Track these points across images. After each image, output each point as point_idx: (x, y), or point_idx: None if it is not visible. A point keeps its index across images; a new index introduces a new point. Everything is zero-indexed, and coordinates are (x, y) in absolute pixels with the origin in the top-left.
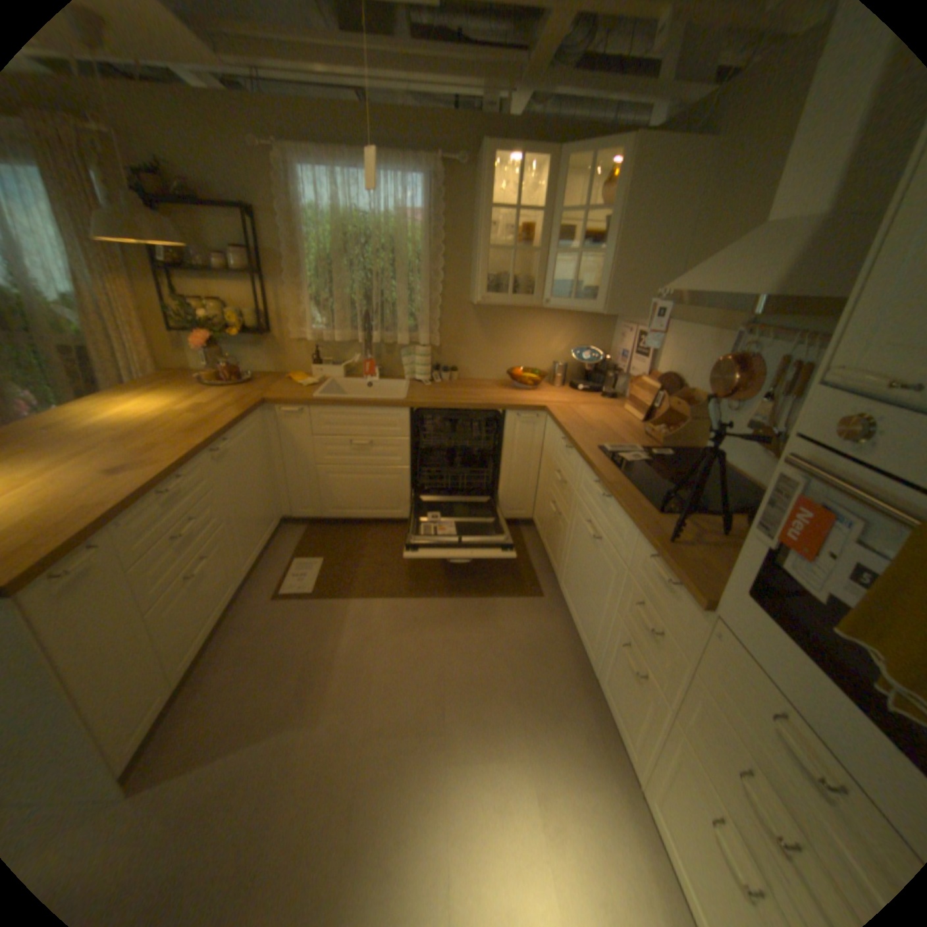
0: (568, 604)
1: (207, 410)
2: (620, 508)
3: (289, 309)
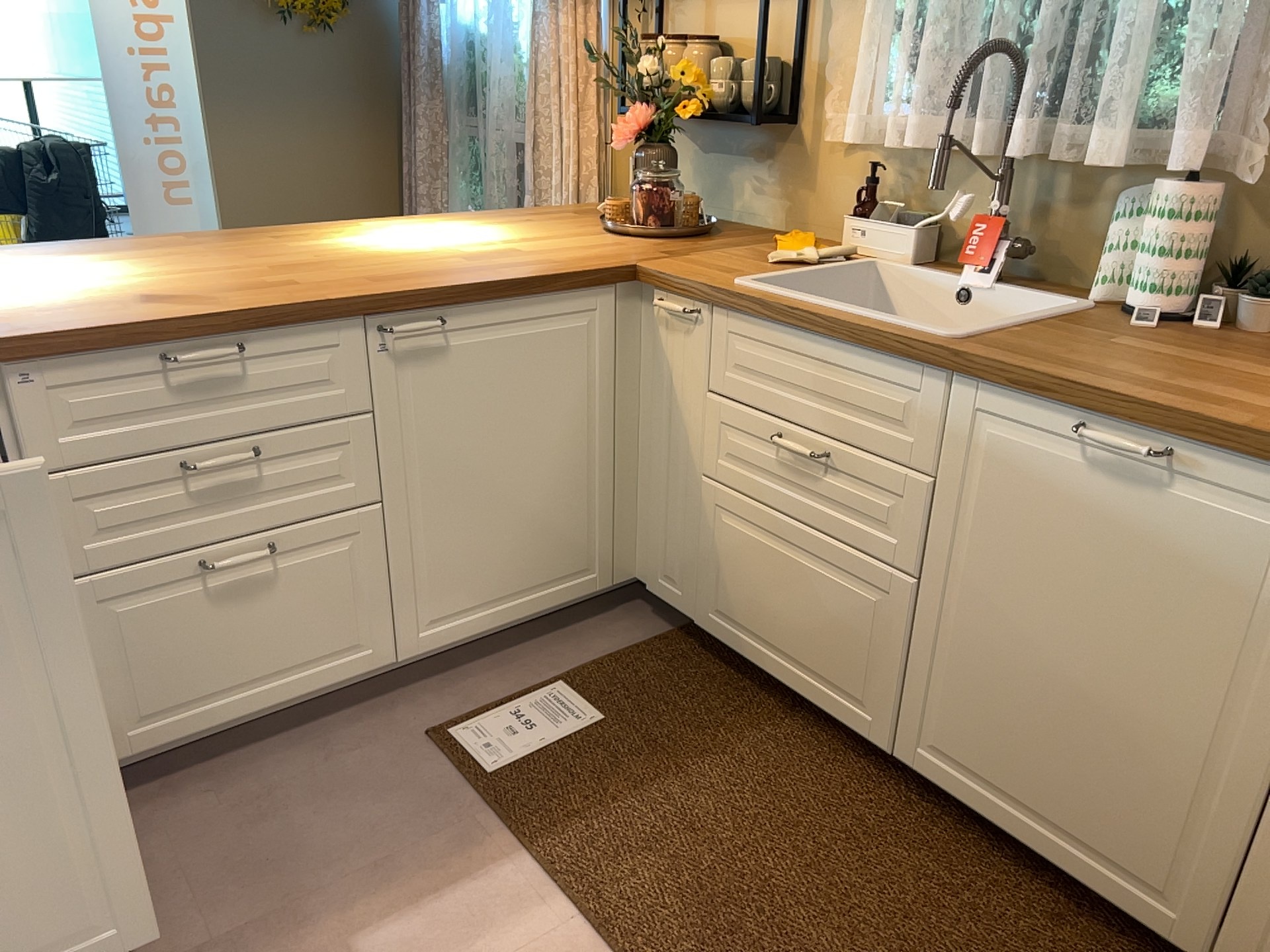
0: None
1: (494, 260)
2: None
3: (833, 59)
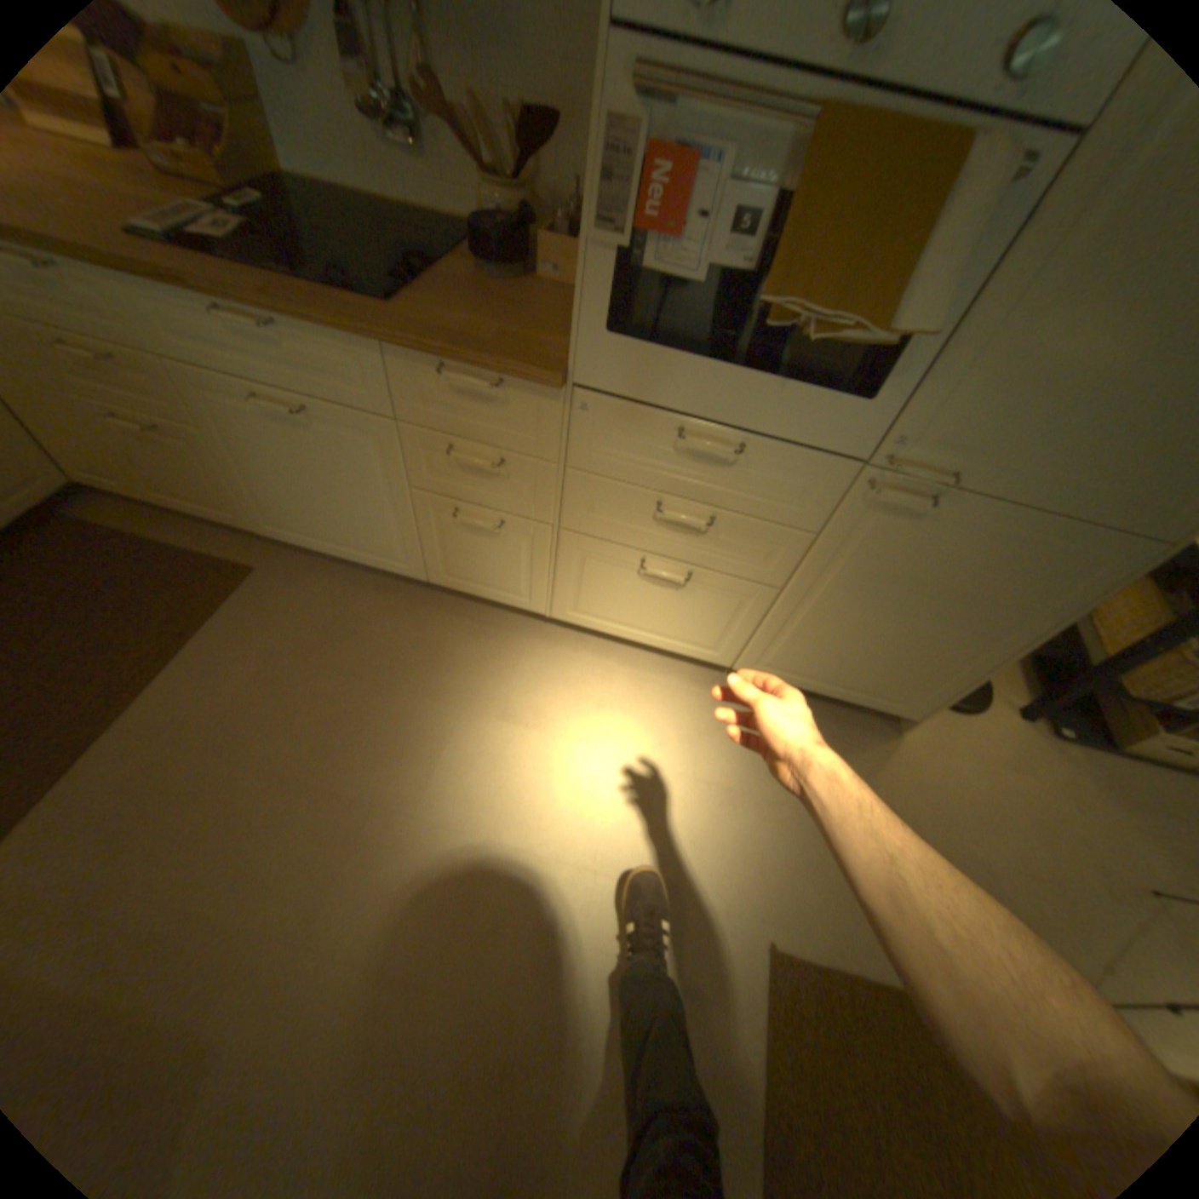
0: (307, 543)
1: None
2: (312, 331)
3: None
